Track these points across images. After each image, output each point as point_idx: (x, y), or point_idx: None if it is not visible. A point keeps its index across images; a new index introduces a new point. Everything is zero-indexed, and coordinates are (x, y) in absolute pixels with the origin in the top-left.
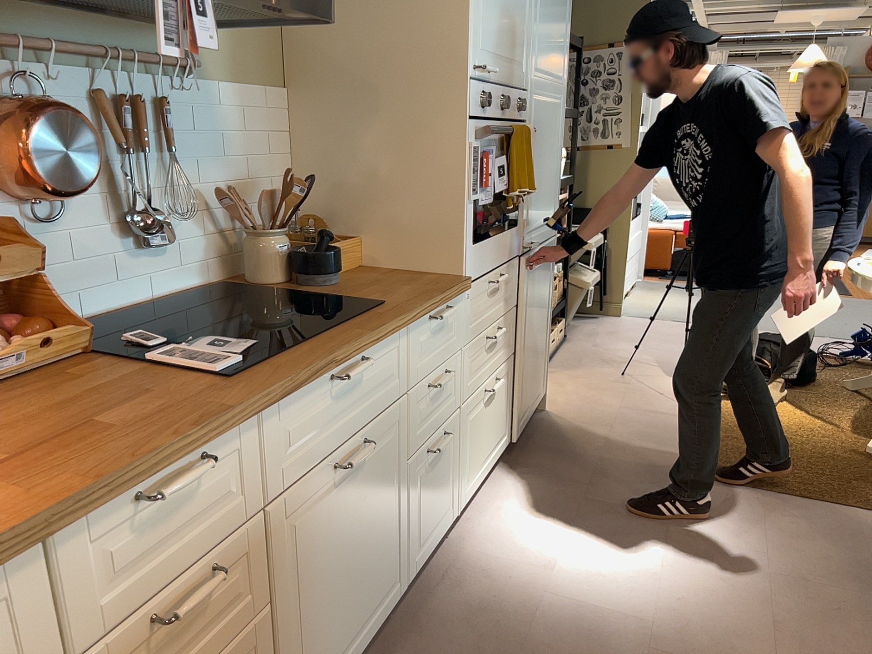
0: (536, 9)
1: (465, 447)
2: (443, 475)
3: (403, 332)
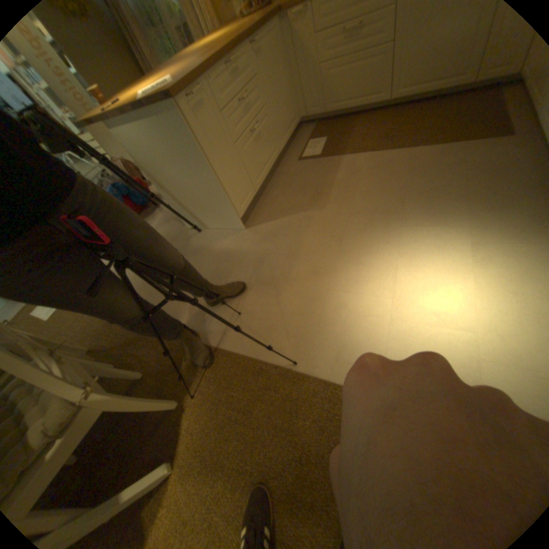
0: None
1: None
2: None
3: None
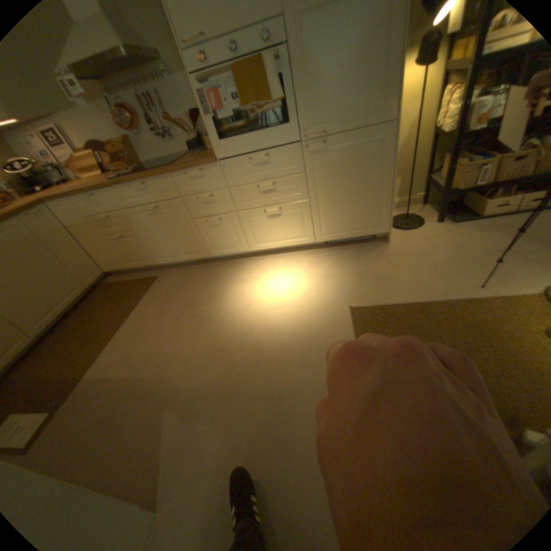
0: None
1: (249, 229)
2: (227, 232)
3: (166, 176)
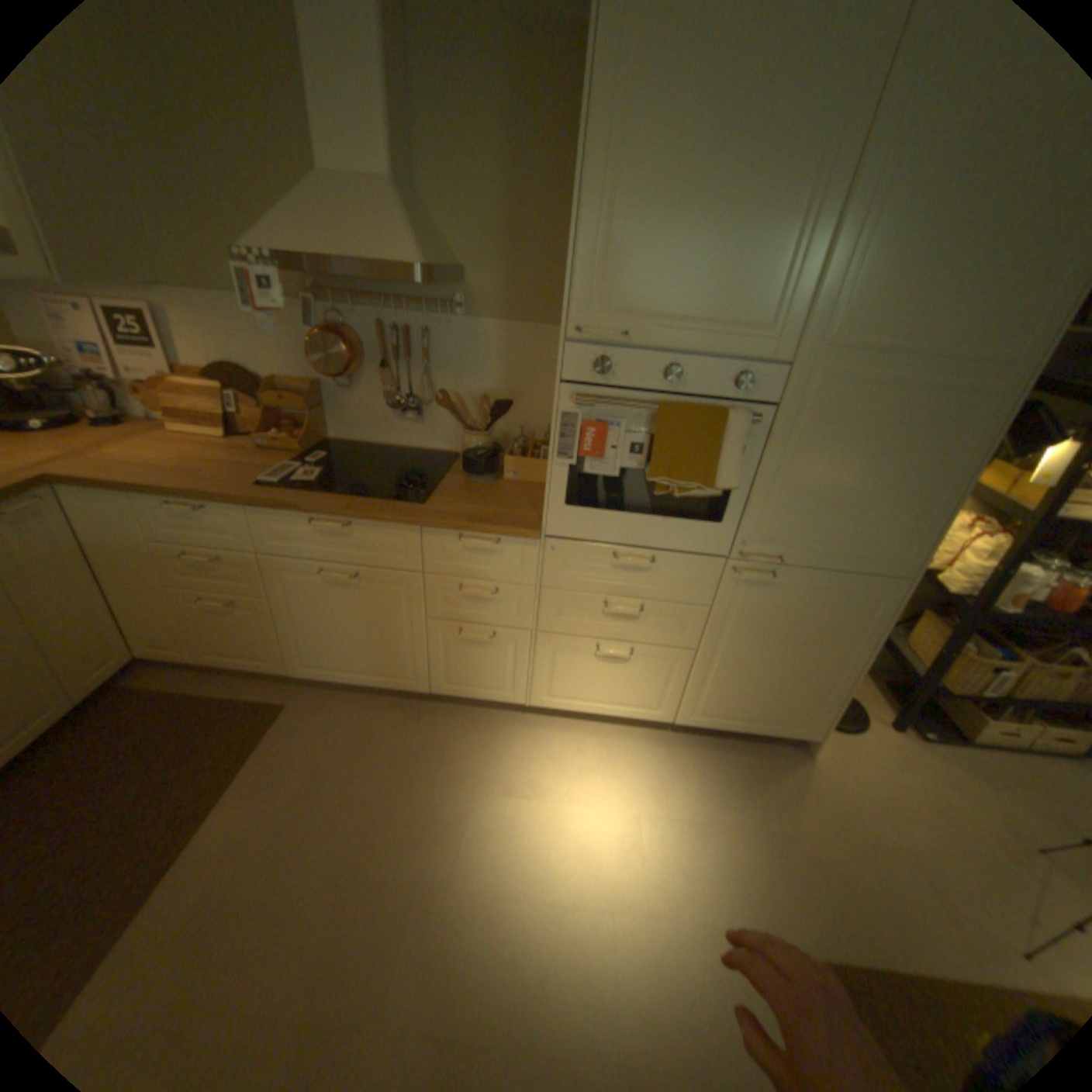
0: (846, 237)
1: (545, 667)
2: (492, 661)
3: (409, 528)
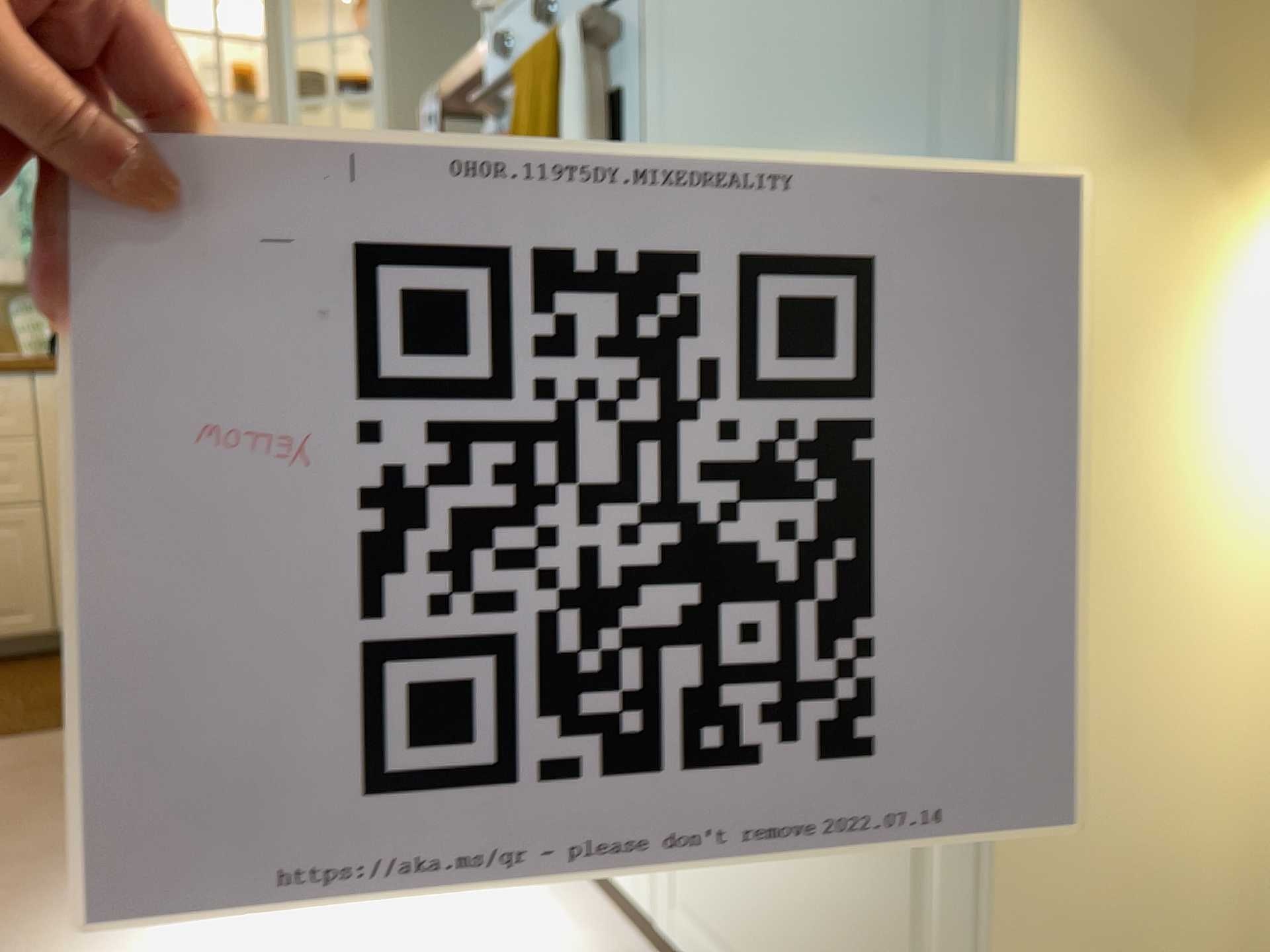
0: None
1: None
2: None
3: None
